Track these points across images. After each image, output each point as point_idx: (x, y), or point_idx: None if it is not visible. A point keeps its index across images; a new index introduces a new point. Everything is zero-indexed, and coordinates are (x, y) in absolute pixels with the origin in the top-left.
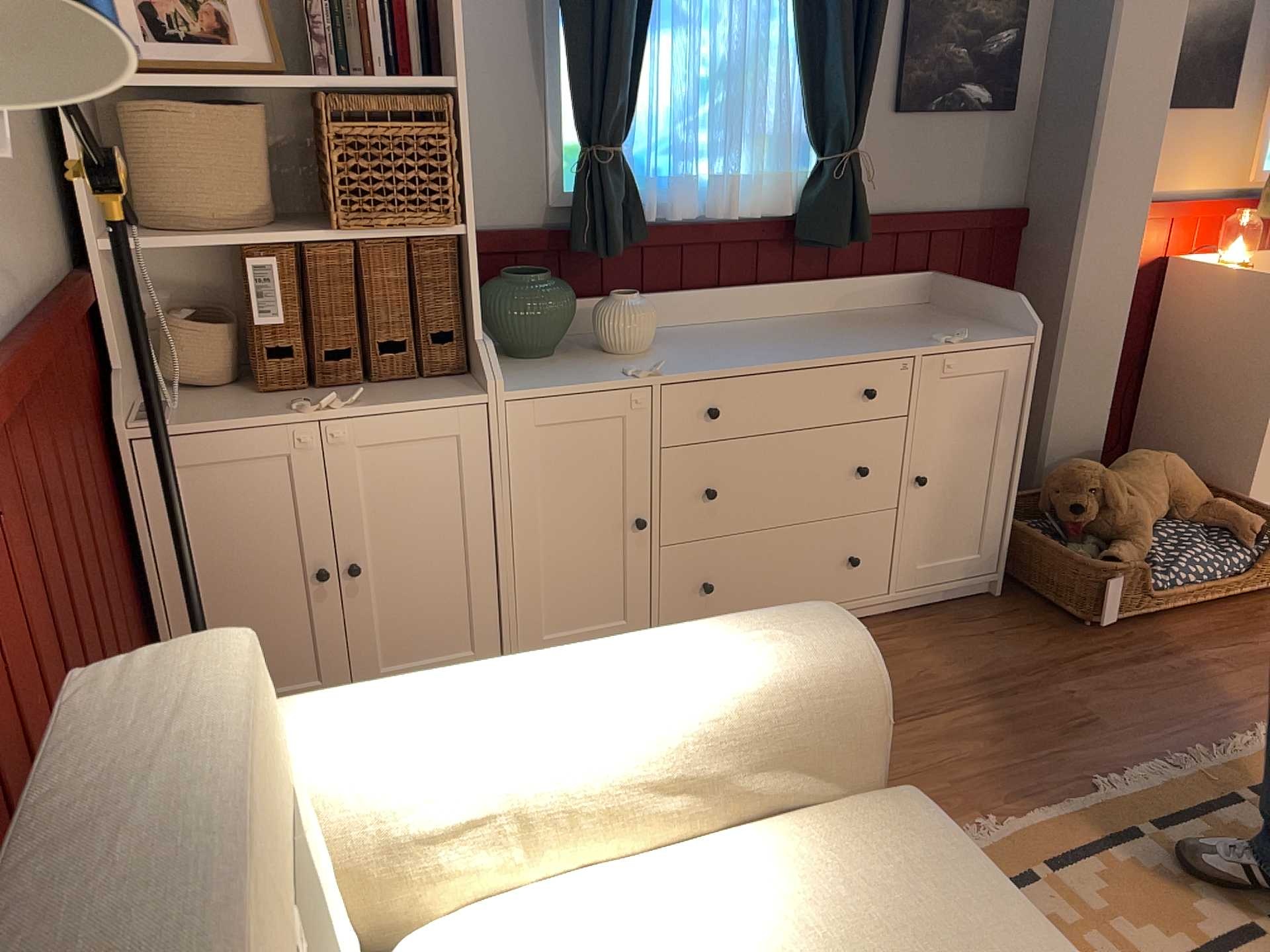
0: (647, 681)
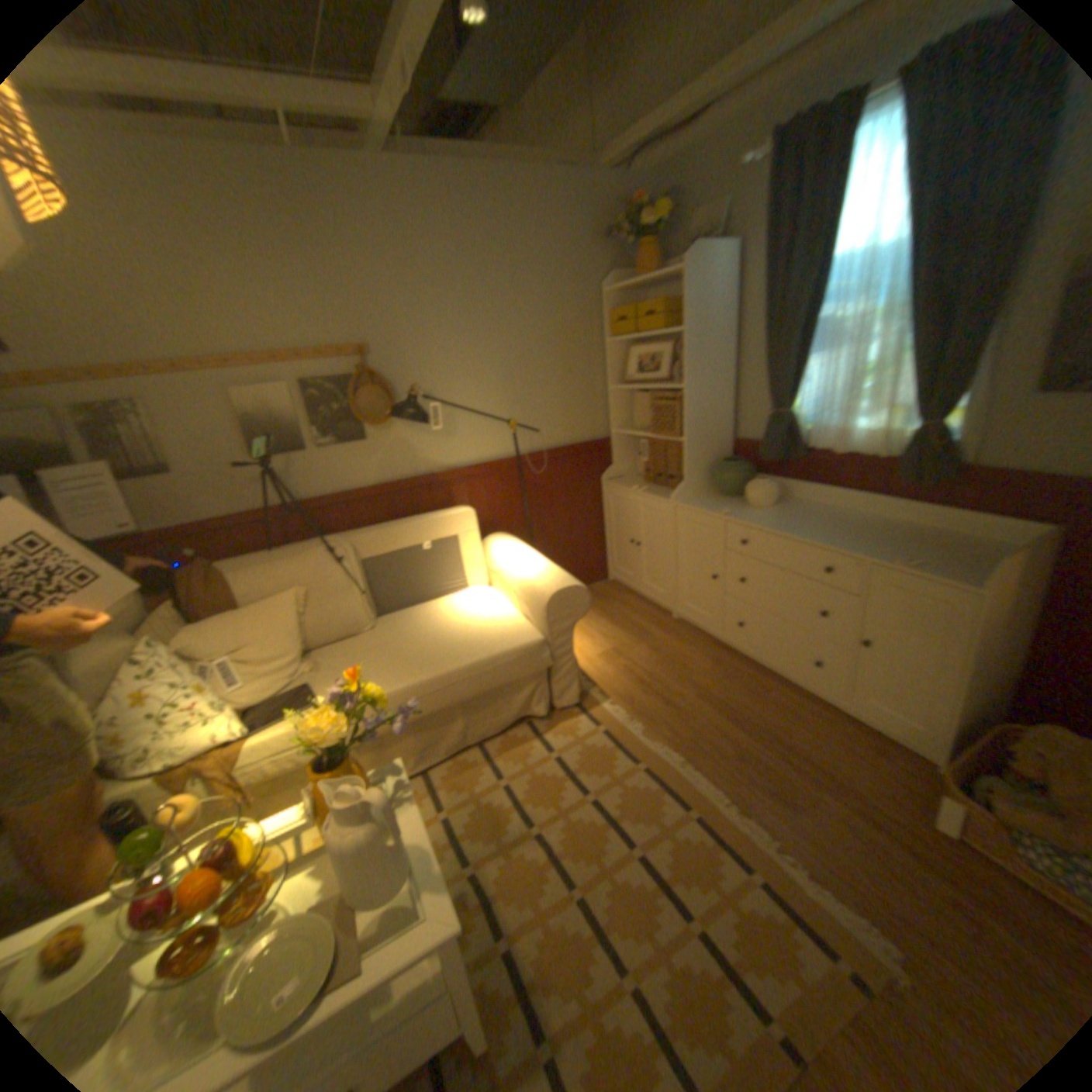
0: (524, 568)
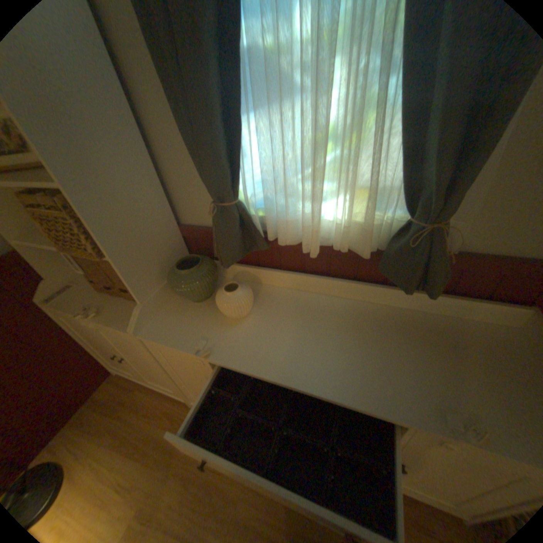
0: None
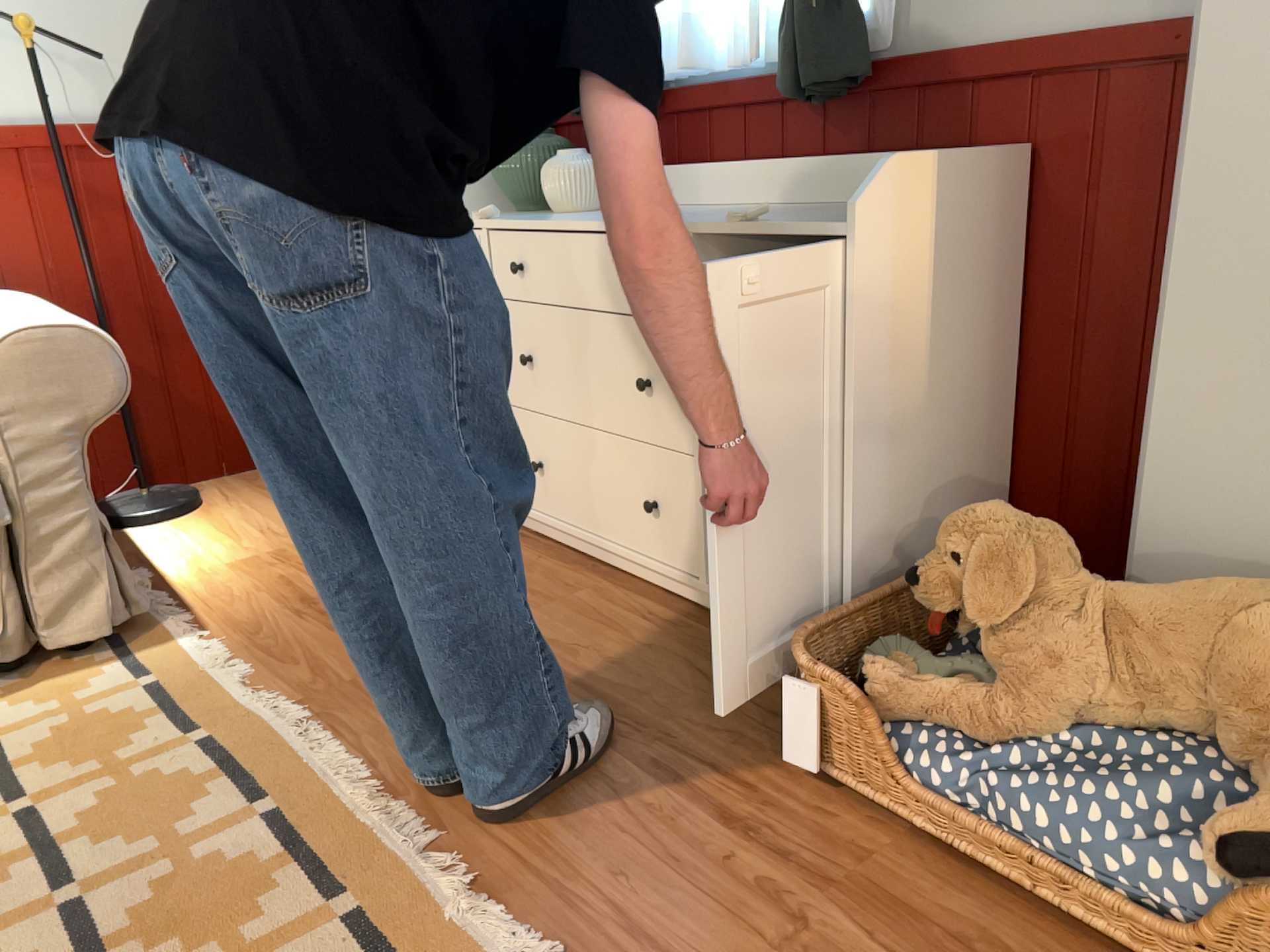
0: None
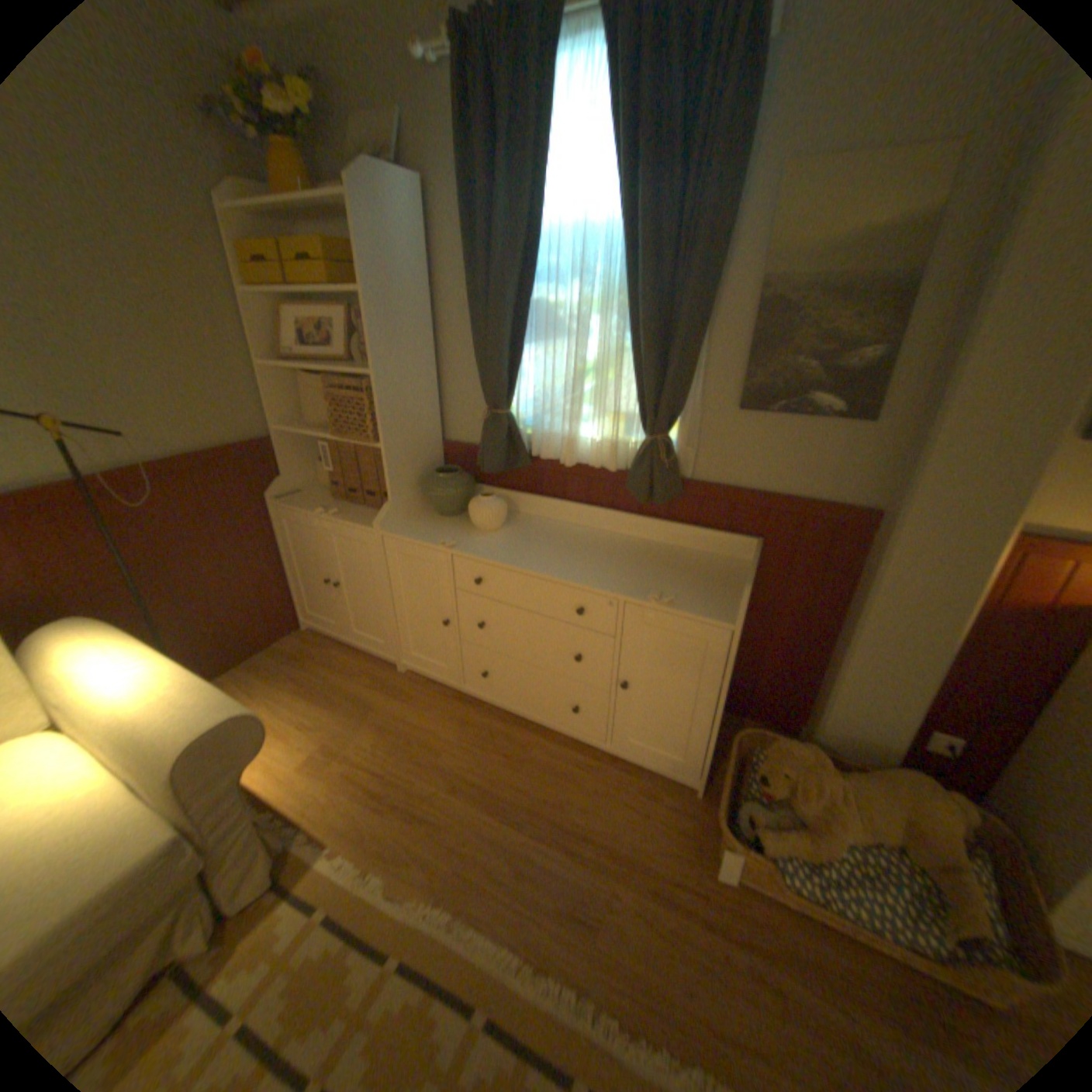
0: (123, 697)
